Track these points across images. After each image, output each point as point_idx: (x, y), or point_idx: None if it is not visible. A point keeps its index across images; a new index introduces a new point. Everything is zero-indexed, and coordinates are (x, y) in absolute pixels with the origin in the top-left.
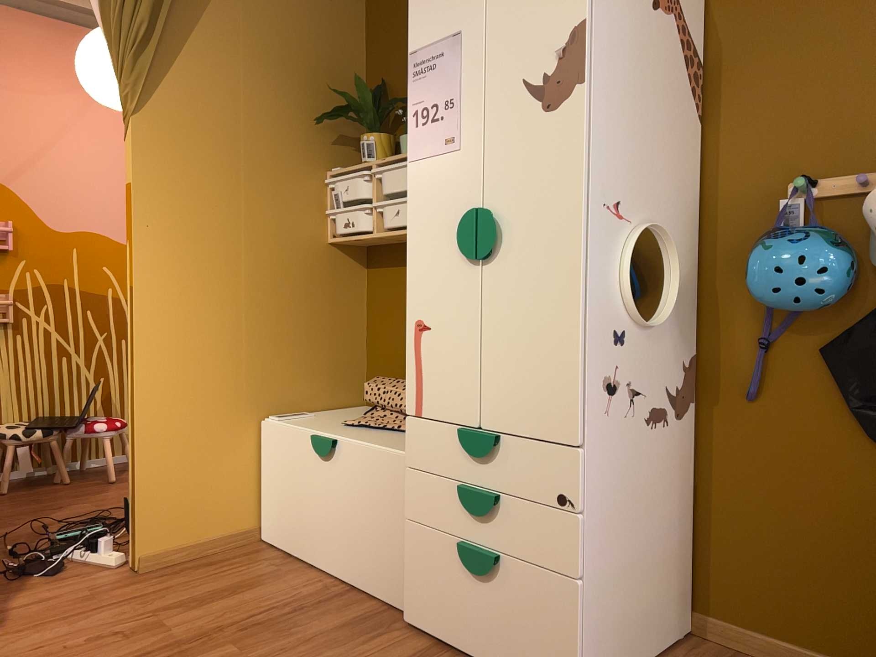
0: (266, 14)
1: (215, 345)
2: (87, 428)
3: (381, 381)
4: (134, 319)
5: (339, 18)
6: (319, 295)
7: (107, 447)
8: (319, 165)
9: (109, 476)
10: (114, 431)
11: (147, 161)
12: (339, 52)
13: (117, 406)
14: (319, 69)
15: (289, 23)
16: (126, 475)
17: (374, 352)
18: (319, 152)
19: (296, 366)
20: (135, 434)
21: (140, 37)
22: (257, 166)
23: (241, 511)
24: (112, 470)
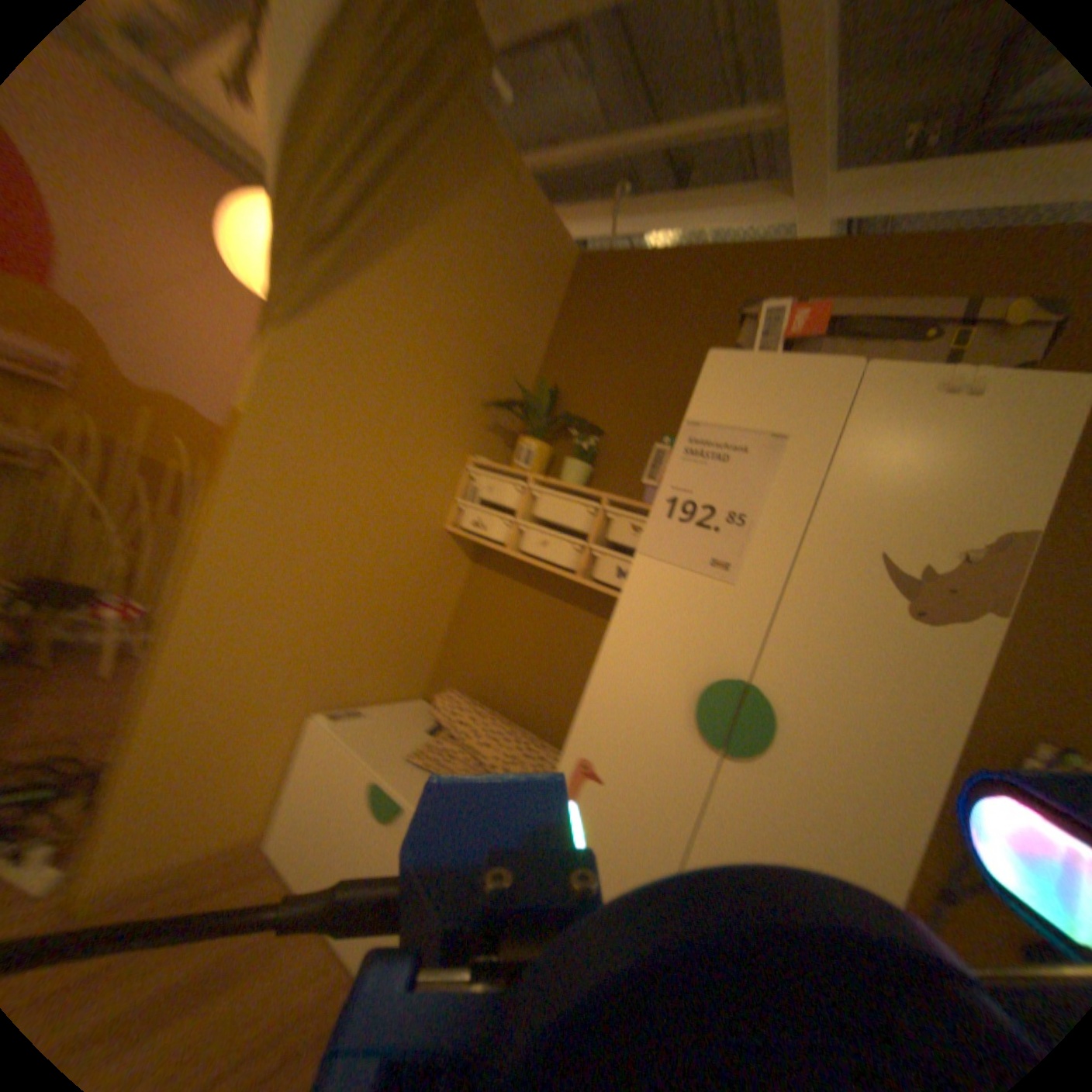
0: (470, 268)
1: (281, 629)
2: (87, 614)
3: (457, 702)
4: (180, 588)
5: (535, 303)
6: (416, 583)
7: (106, 638)
8: (464, 447)
9: (98, 672)
10: (122, 622)
11: (270, 389)
12: (522, 338)
13: (139, 583)
14: (499, 348)
15: (489, 288)
16: (122, 669)
17: (451, 651)
18: (468, 435)
19: (367, 657)
20: (128, 737)
21: (317, 227)
22: (402, 432)
23: (247, 819)
24: (104, 666)
